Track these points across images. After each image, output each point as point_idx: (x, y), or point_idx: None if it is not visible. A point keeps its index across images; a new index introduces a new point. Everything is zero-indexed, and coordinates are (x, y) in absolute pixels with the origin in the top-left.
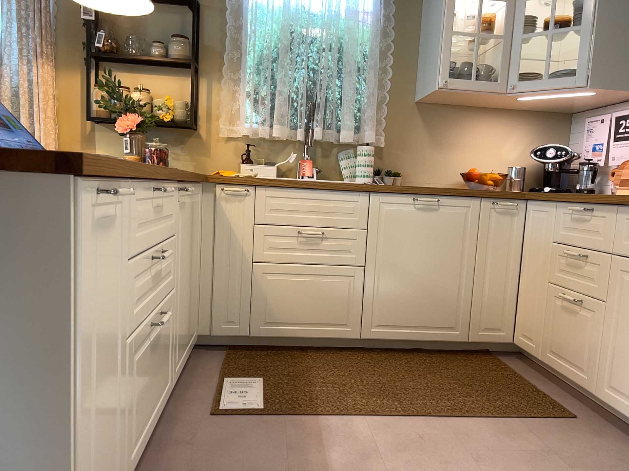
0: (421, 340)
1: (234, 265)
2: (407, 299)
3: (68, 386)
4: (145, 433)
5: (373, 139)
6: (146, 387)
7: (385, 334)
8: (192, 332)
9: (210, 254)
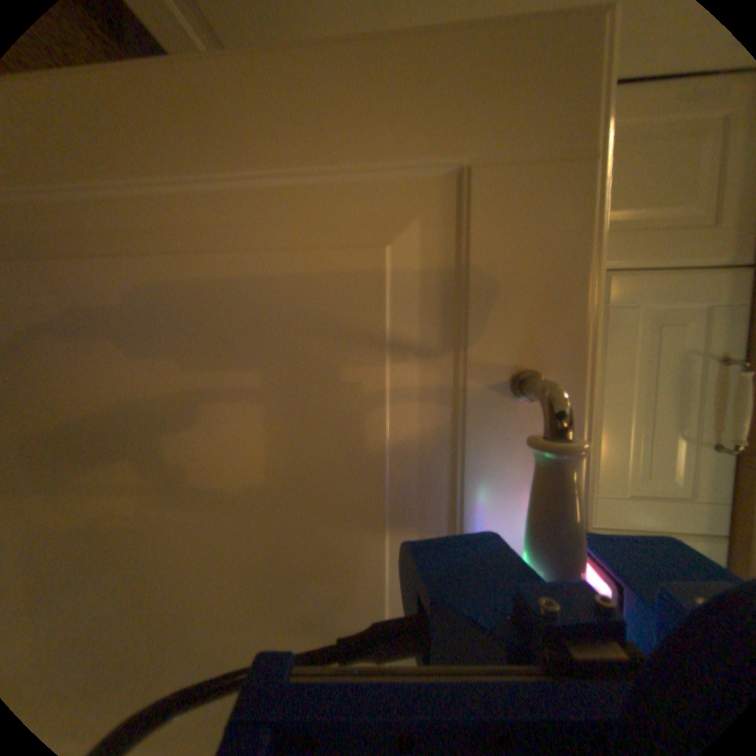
0: None
1: None
2: None
3: None
4: None
5: None
6: None
7: None
8: None
9: None
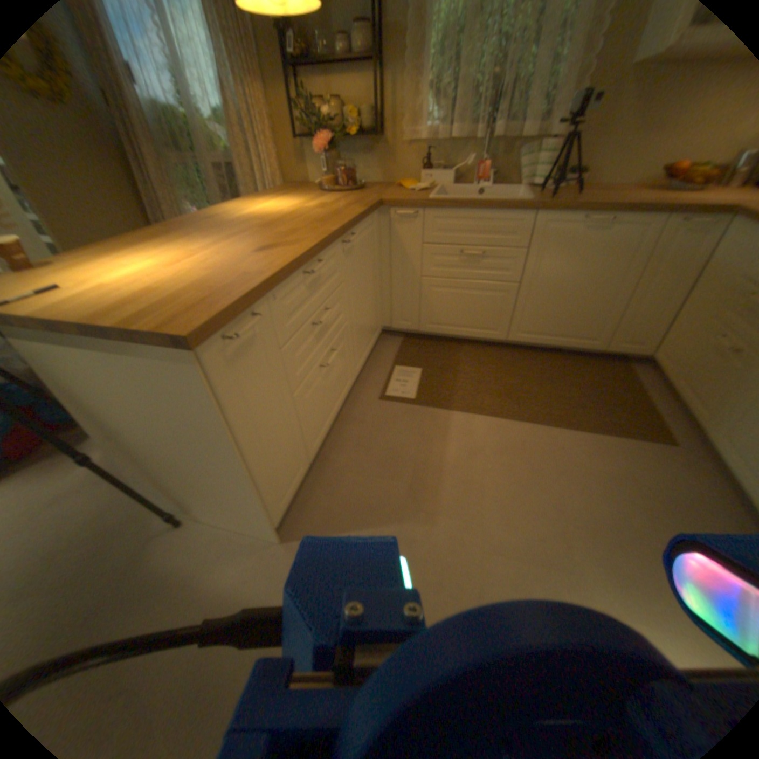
0: (560, 346)
1: (405, 279)
2: (553, 313)
3: (243, 452)
4: (329, 420)
5: (561, 128)
6: (325, 398)
7: (527, 339)
8: (374, 331)
9: (387, 269)
